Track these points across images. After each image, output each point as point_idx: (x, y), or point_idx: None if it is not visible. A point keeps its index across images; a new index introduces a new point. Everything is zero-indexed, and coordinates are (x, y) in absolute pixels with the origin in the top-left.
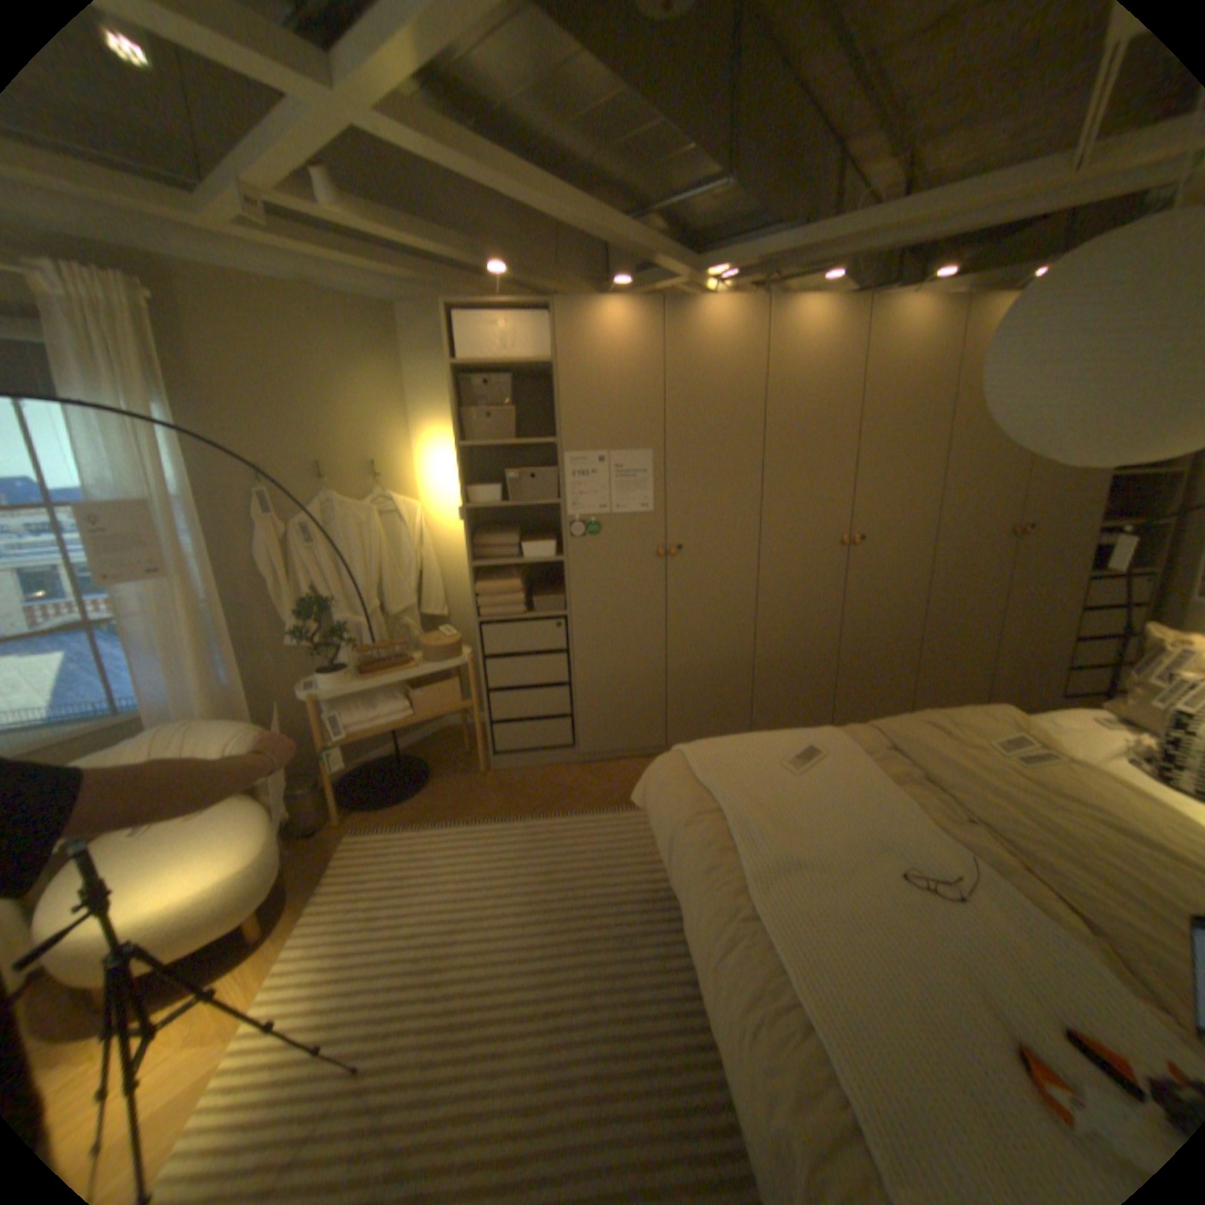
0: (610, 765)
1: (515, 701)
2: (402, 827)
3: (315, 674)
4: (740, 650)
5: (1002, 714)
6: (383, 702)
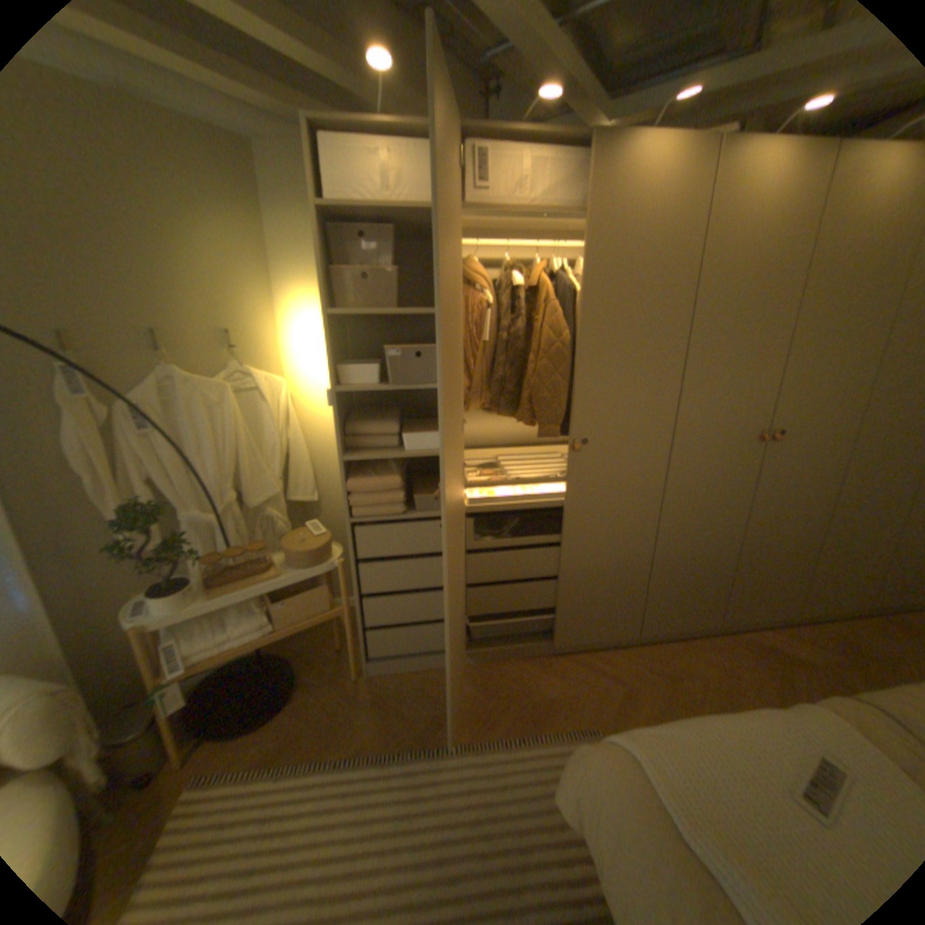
0: (493, 671)
1: (391, 607)
2: (256, 770)
3: (143, 596)
4: (640, 551)
5: None
6: (234, 619)
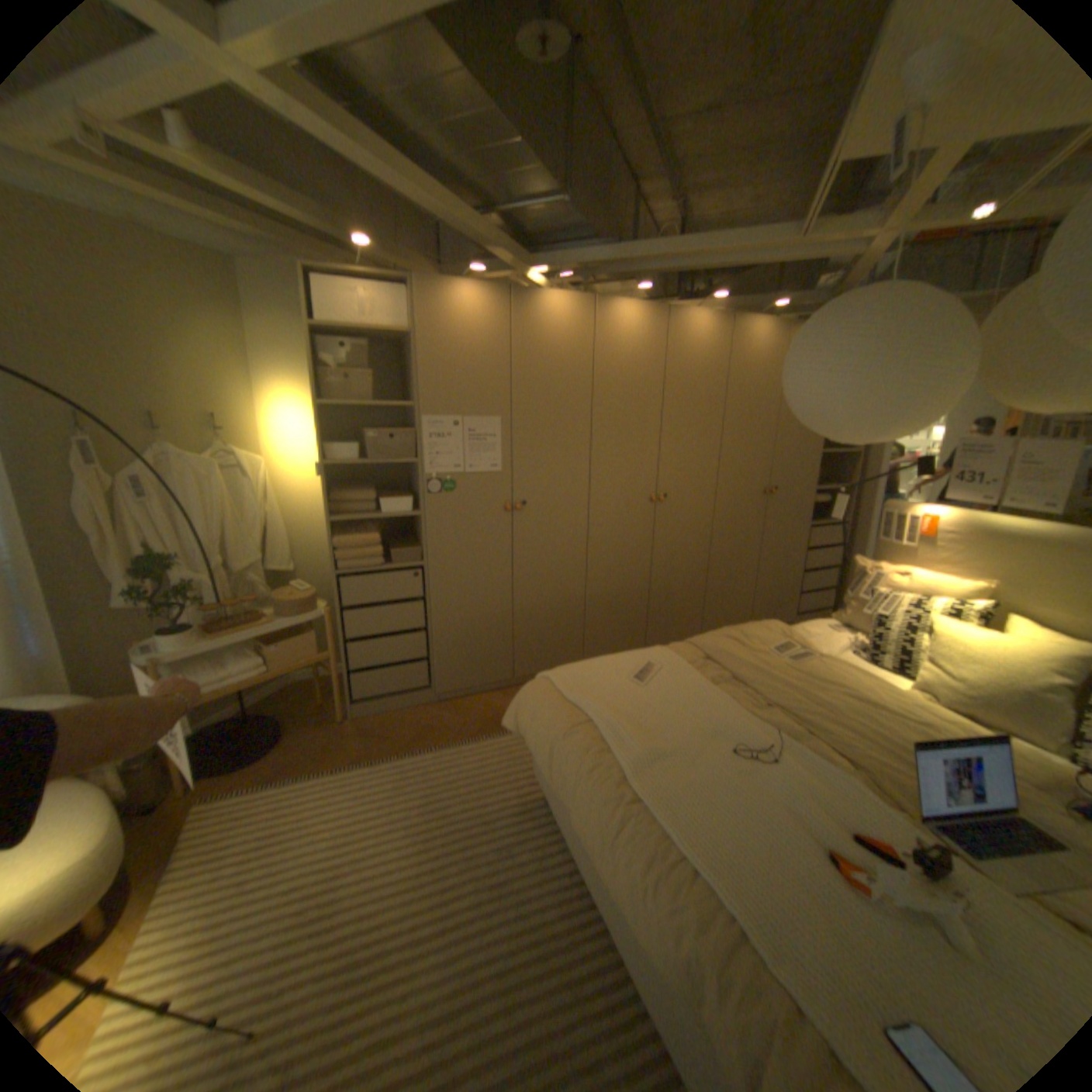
0: (464, 702)
1: (372, 650)
2: (259, 787)
3: (154, 637)
4: (574, 590)
5: (772, 627)
6: (233, 661)
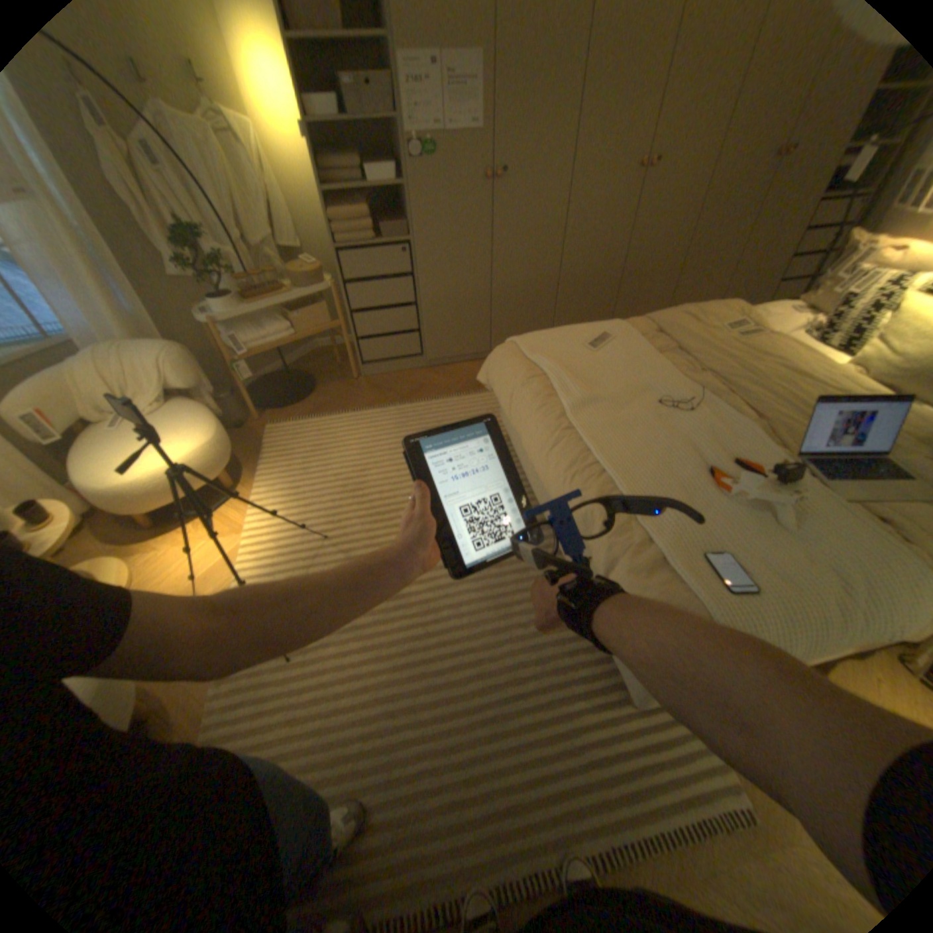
0: (449, 368)
1: (373, 320)
2: (306, 416)
3: (205, 300)
4: (548, 270)
5: (732, 305)
6: (267, 323)
